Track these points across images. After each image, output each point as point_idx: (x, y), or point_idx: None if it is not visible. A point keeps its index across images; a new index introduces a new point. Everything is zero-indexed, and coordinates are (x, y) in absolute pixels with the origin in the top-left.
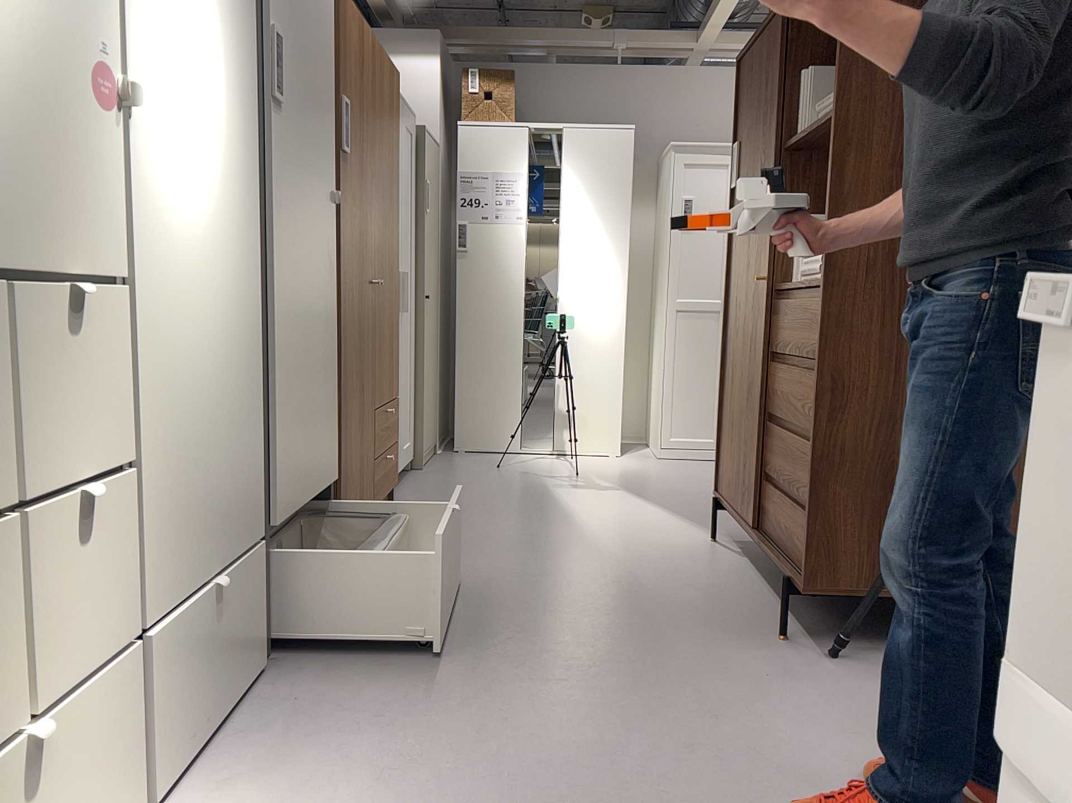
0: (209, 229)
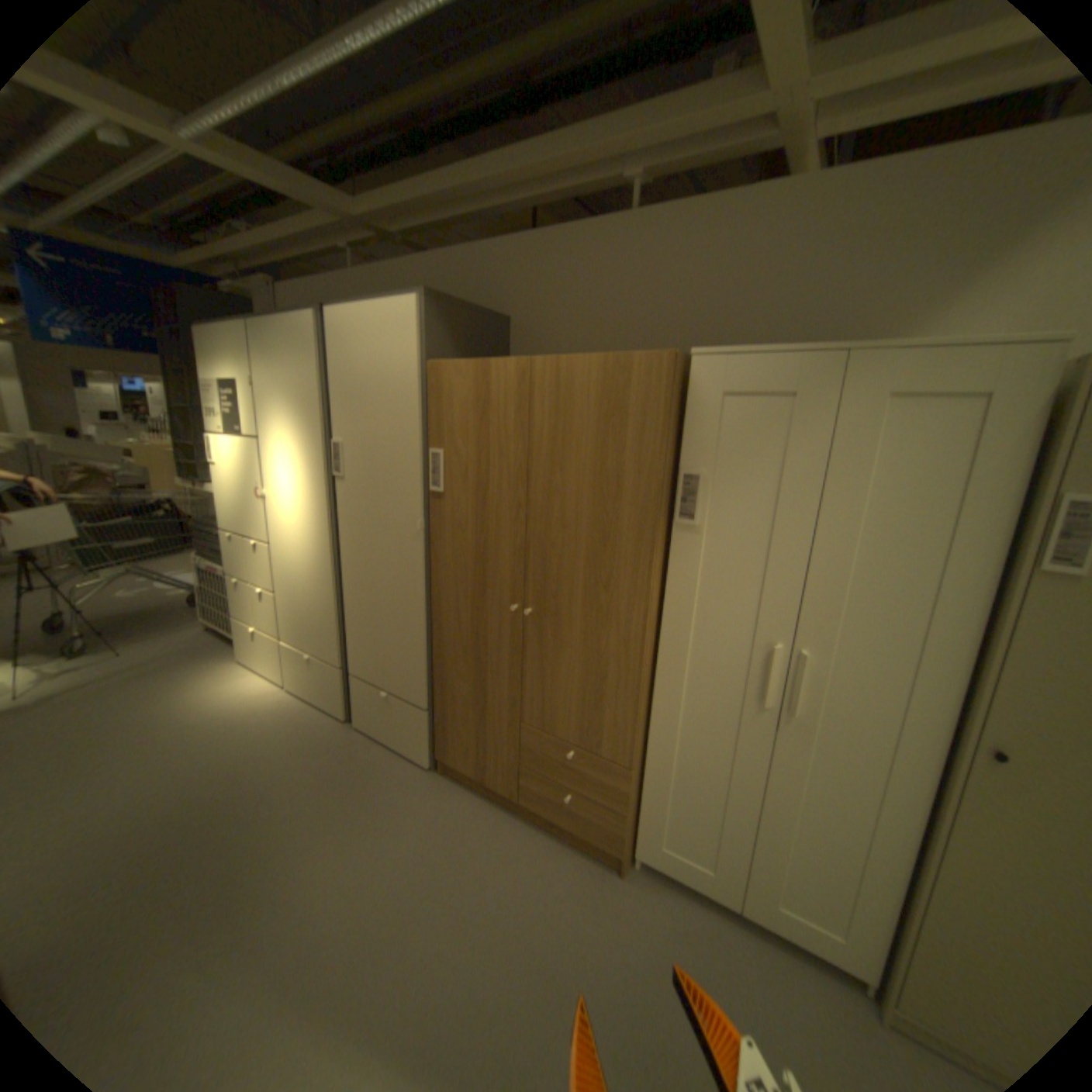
0: (301, 534)
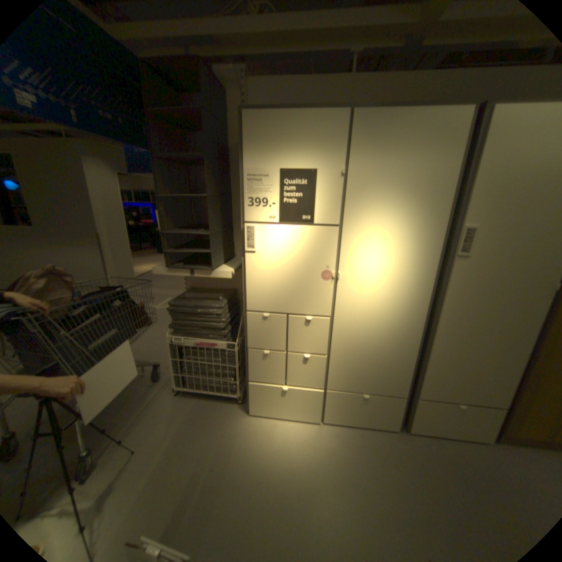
0: (386, 305)
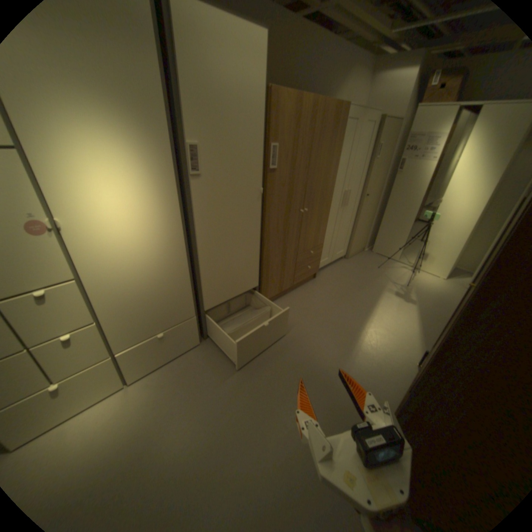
0: (141, 242)
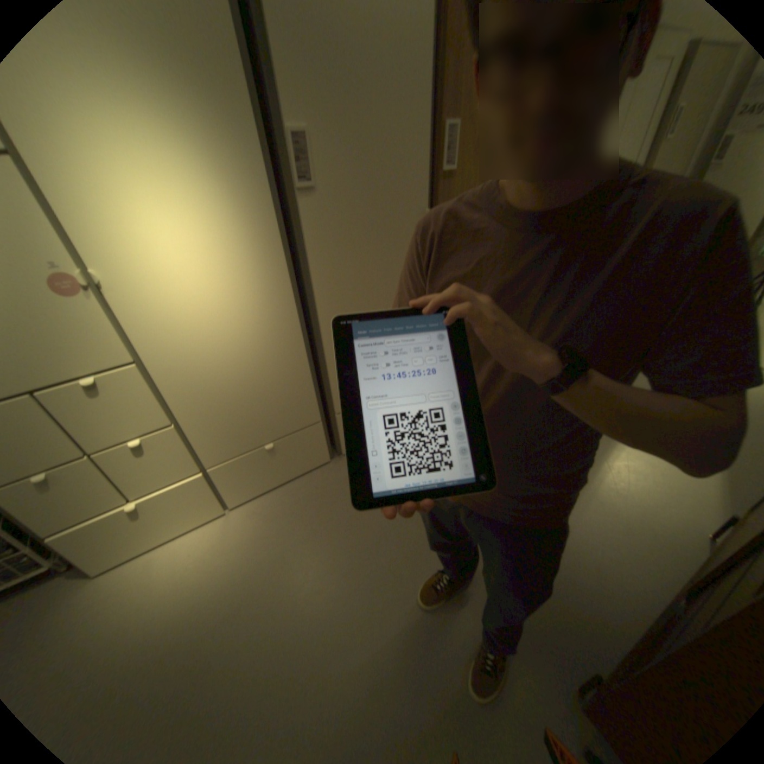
0: (226, 307)
